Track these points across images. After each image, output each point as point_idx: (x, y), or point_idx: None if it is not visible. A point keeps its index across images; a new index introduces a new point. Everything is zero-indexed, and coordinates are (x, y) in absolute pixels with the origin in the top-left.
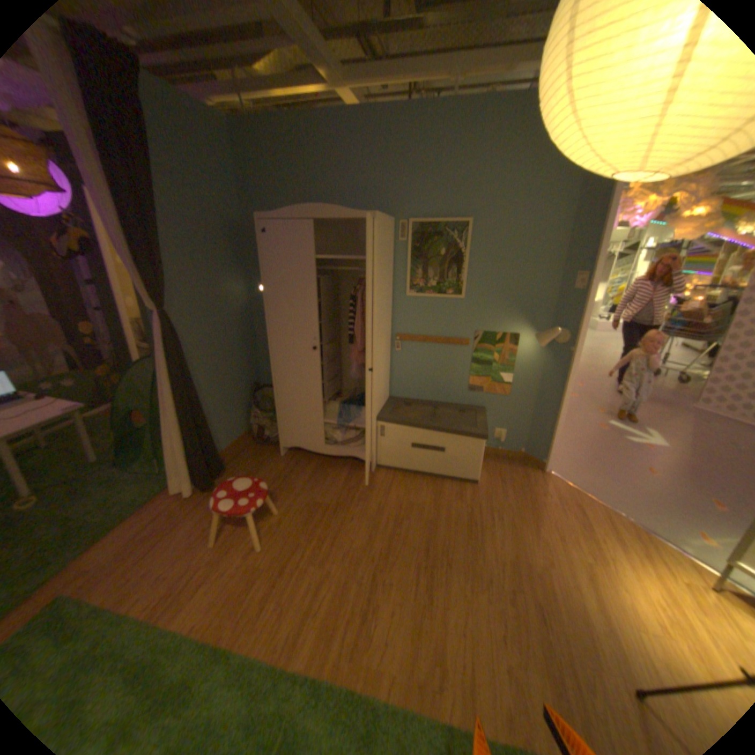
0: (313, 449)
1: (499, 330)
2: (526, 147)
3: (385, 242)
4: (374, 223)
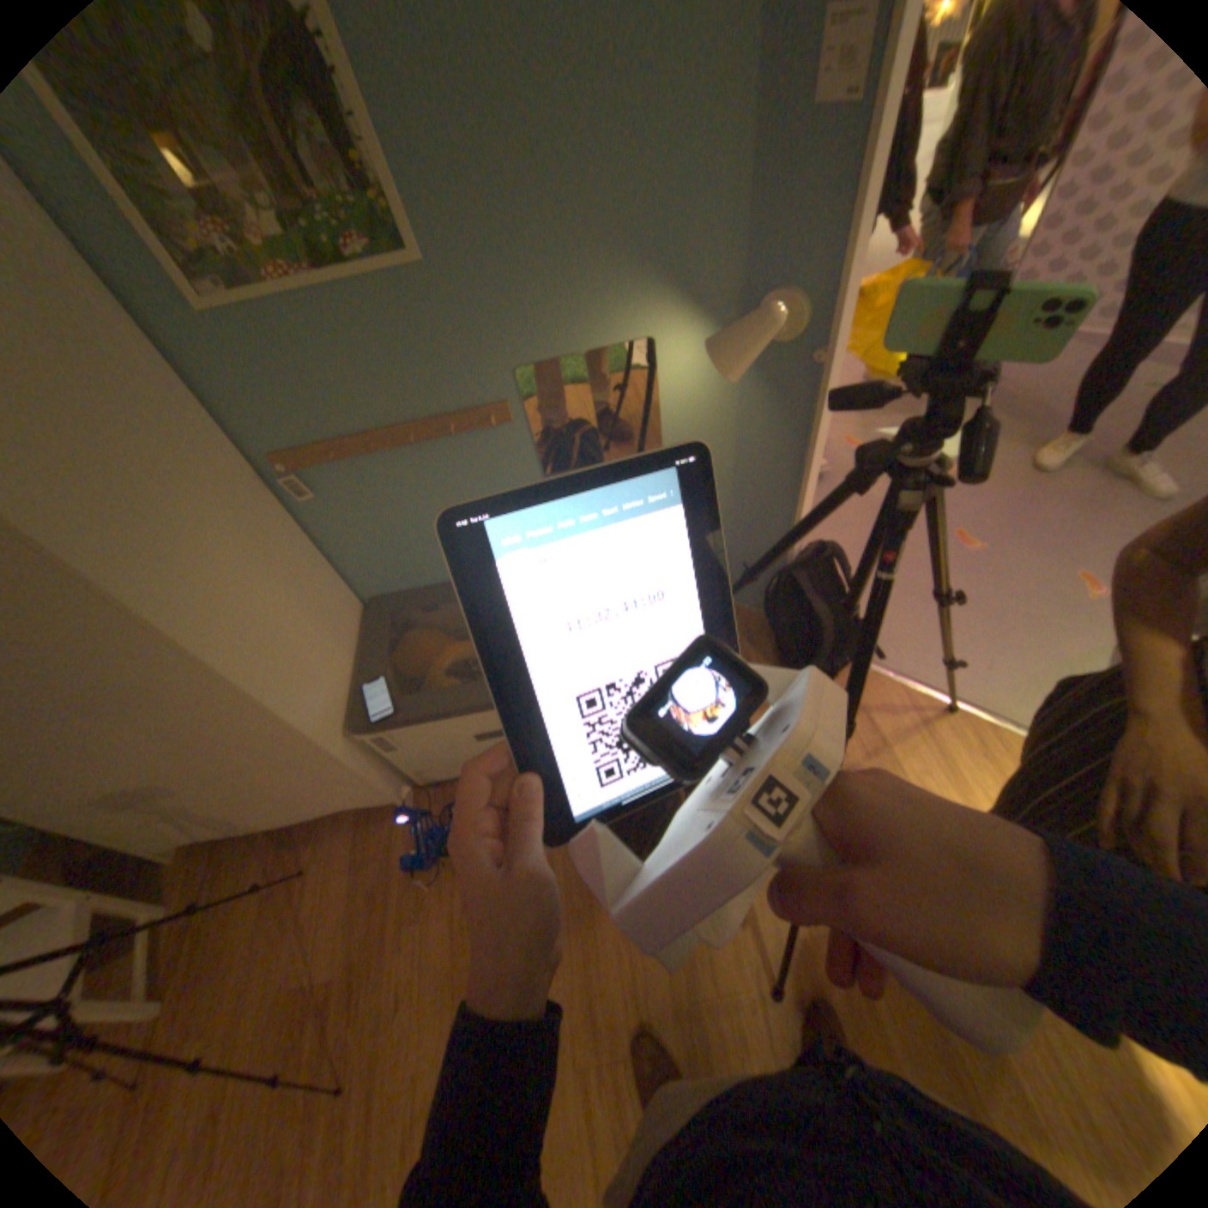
0: (232, 833)
1: (589, 345)
2: None
3: None
4: None
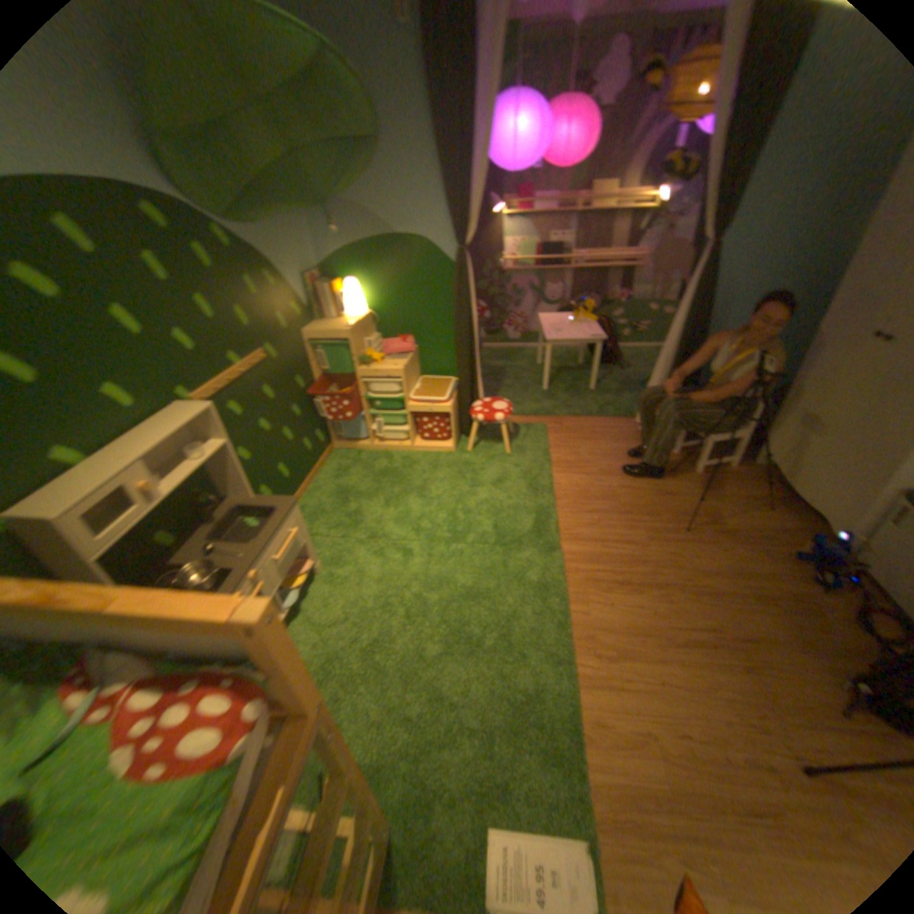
0: (787, 478)
1: None
2: None
3: None
4: None
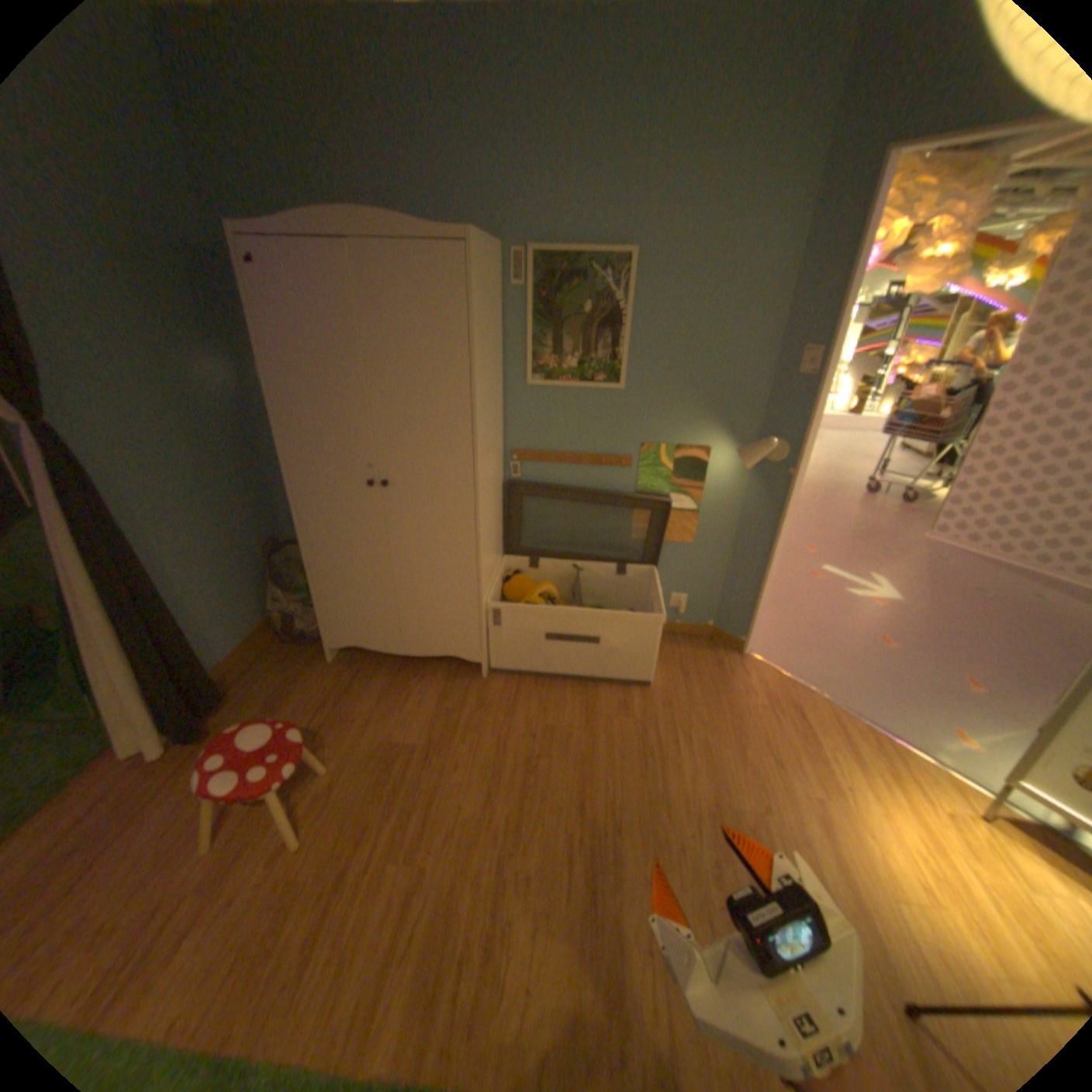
0: (382, 649)
1: (679, 441)
2: (732, 116)
3: (489, 288)
4: (466, 250)
